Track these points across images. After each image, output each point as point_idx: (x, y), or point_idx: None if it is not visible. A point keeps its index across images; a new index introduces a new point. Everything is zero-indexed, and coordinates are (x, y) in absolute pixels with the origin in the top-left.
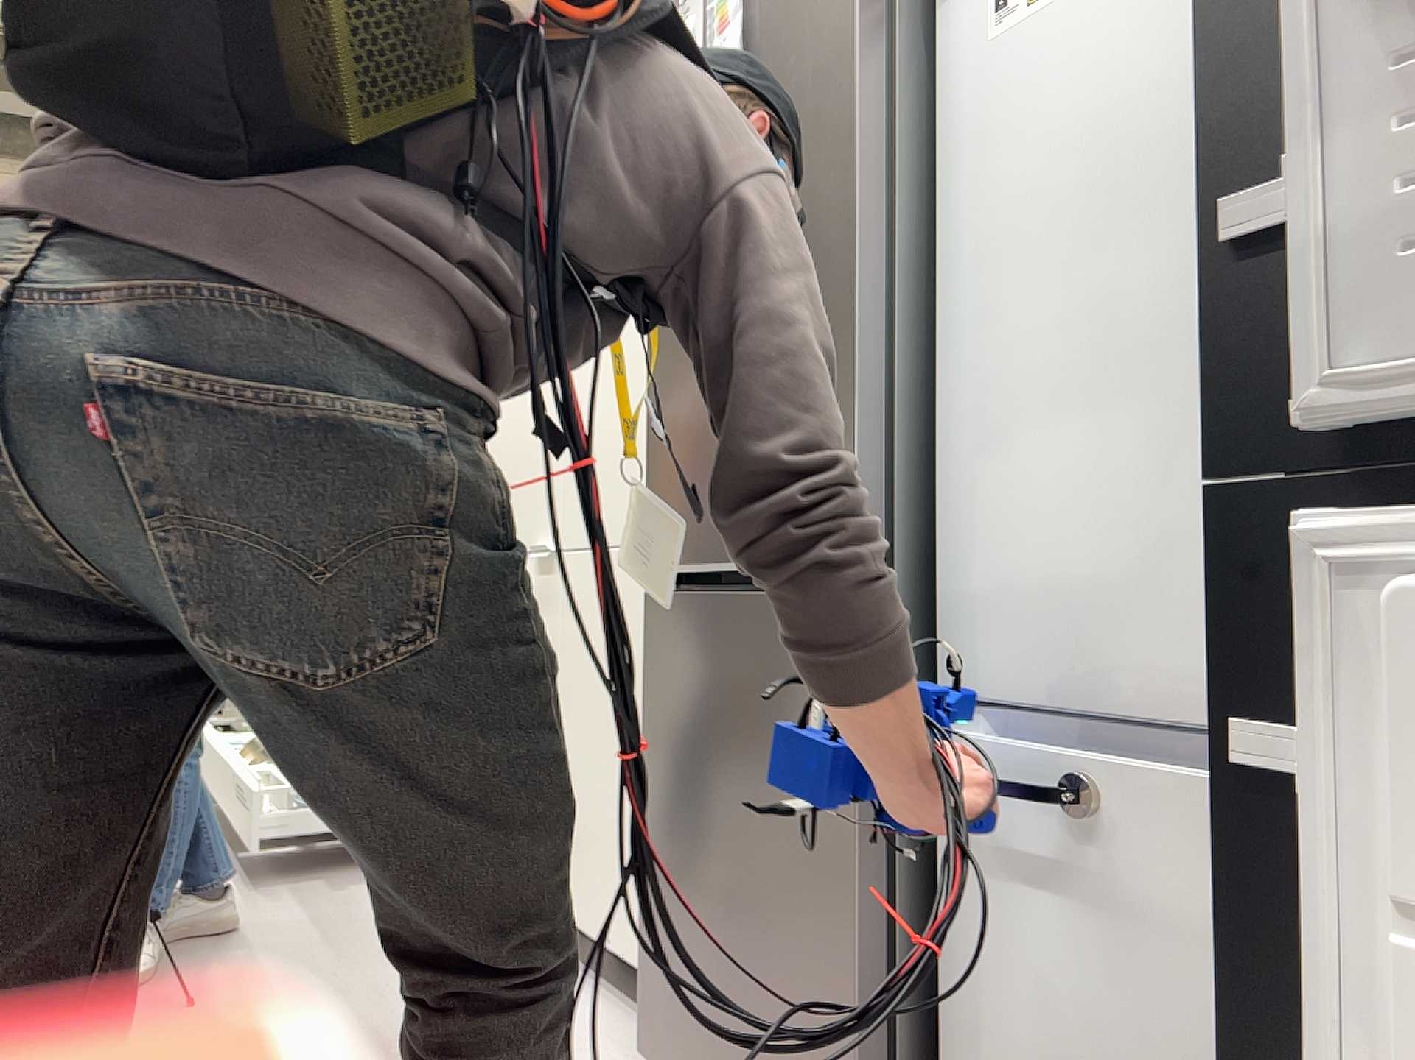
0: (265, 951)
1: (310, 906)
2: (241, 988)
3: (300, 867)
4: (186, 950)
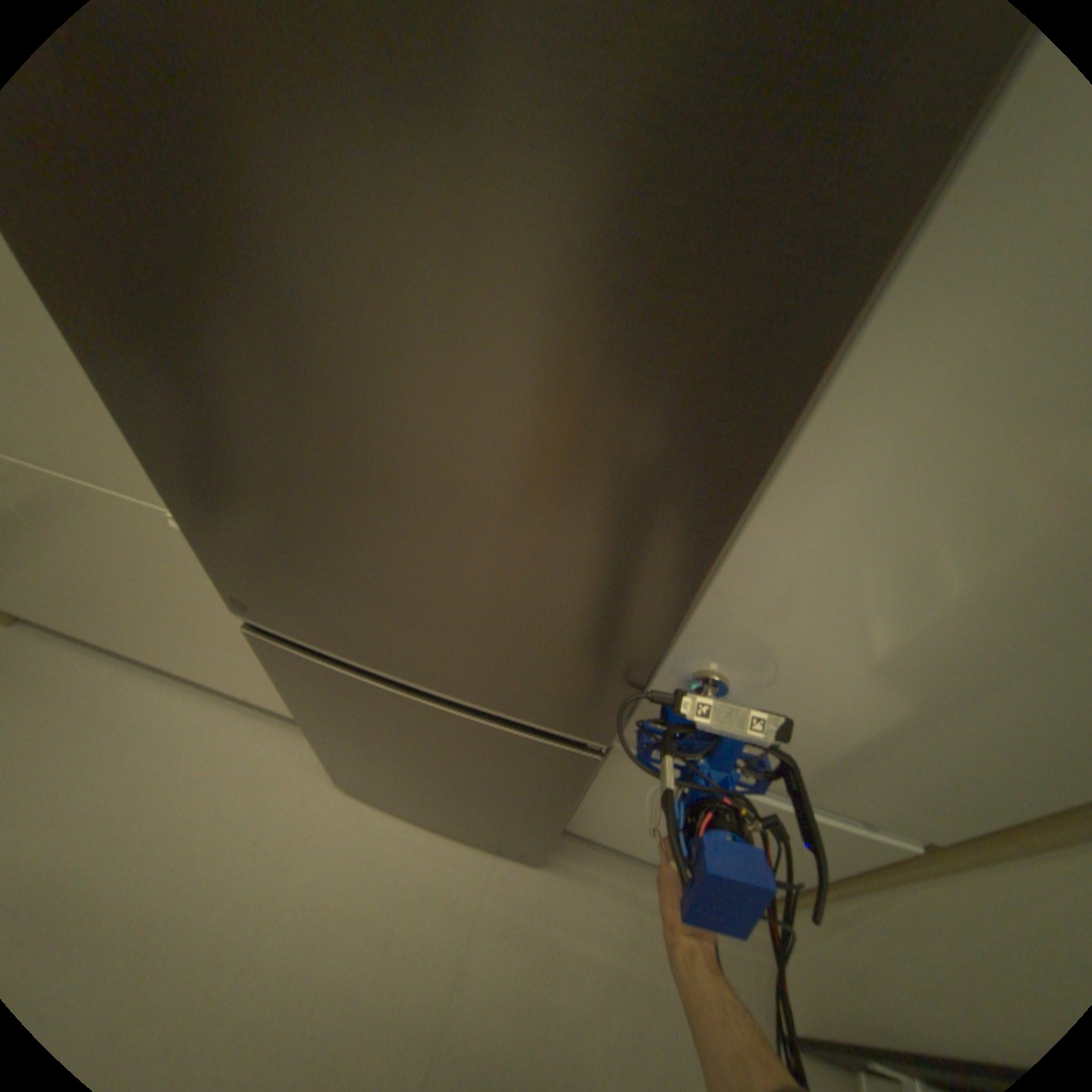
0: None
1: None
2: None
3: None
4: None
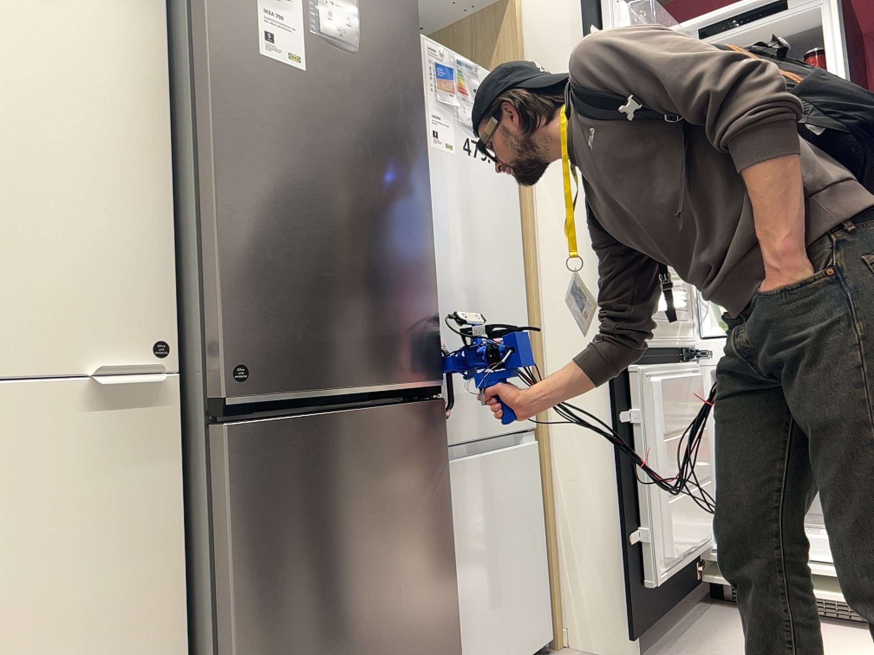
0: None
1: None
2: None
3: None
4: None
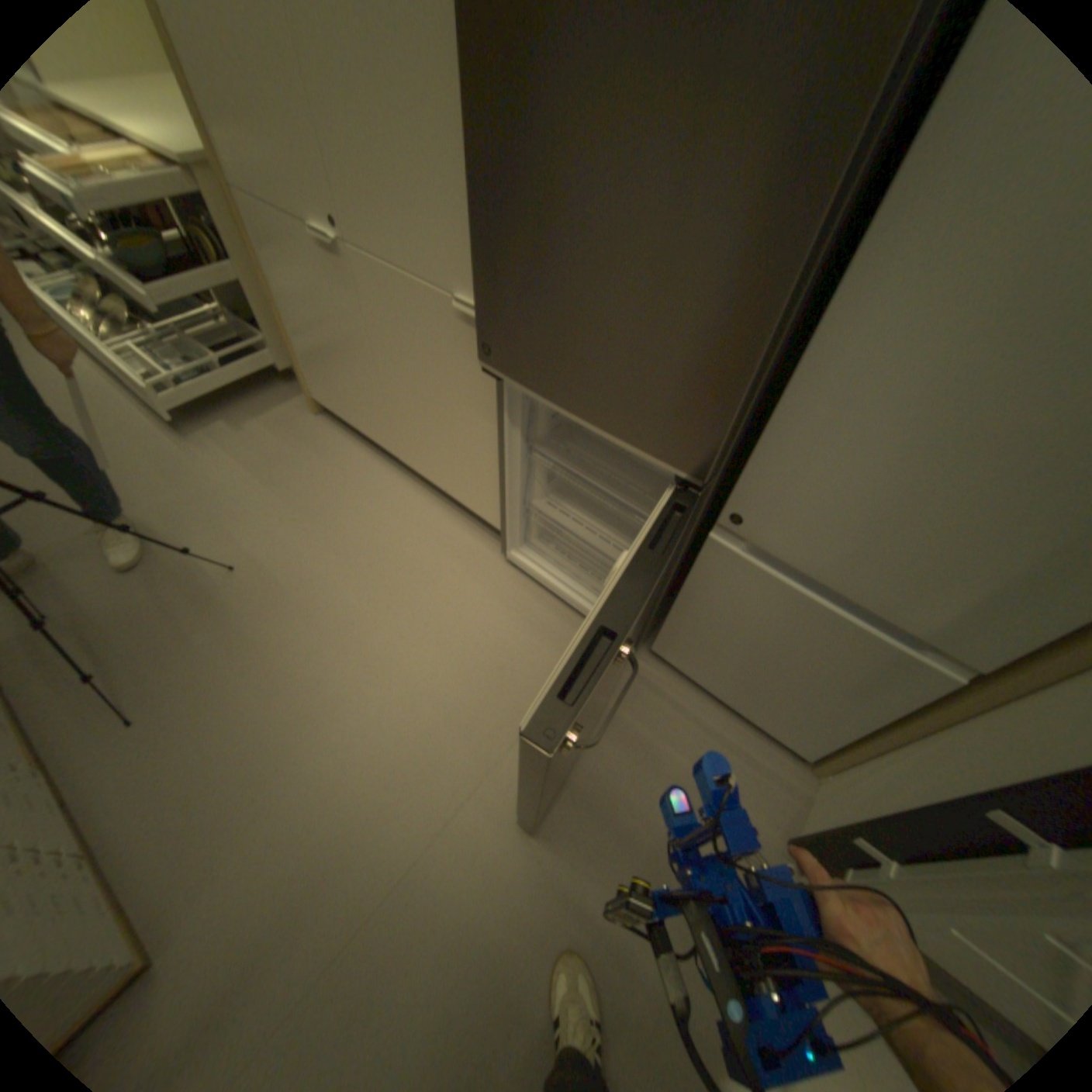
0: (235, 504)
1: (232, 453)
2: (244, 541)
3: (194, 409)
4: (185, 513)
